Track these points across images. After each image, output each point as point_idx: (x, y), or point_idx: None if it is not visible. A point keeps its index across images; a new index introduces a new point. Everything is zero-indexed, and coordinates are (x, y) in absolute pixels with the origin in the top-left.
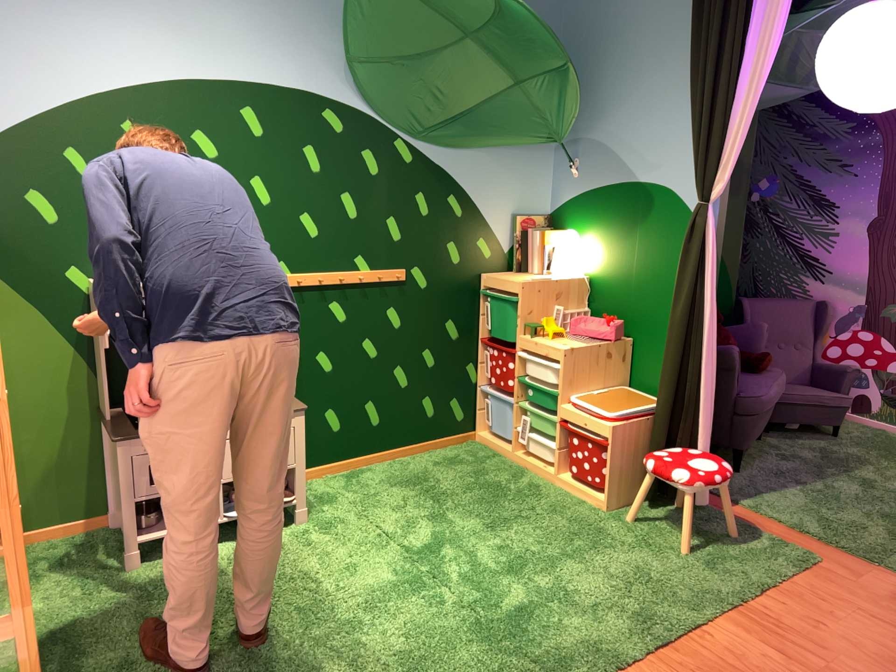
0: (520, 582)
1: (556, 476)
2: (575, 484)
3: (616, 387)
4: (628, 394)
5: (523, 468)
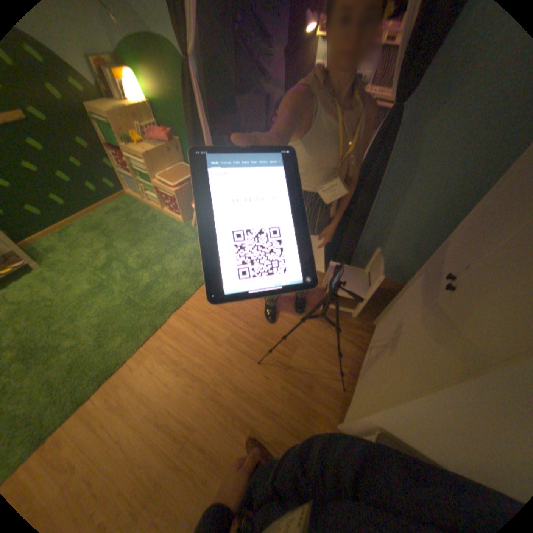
0: (146, 272)
1: (161, 210)
2: (169, 214)
3: (177, 165)
4: (182, 169)
5: (148, 207)
